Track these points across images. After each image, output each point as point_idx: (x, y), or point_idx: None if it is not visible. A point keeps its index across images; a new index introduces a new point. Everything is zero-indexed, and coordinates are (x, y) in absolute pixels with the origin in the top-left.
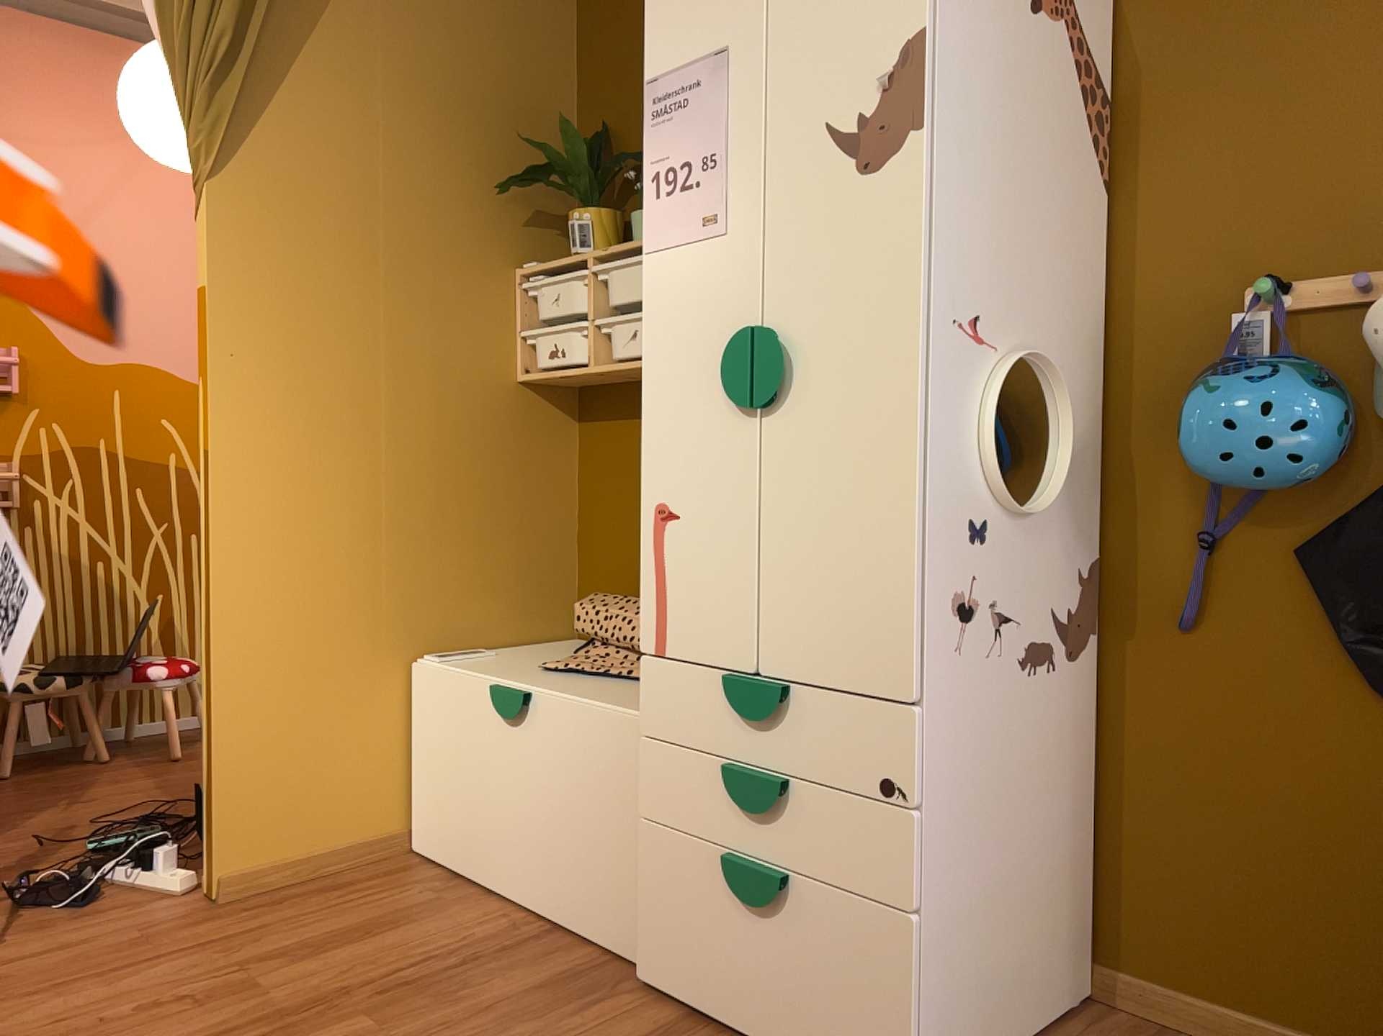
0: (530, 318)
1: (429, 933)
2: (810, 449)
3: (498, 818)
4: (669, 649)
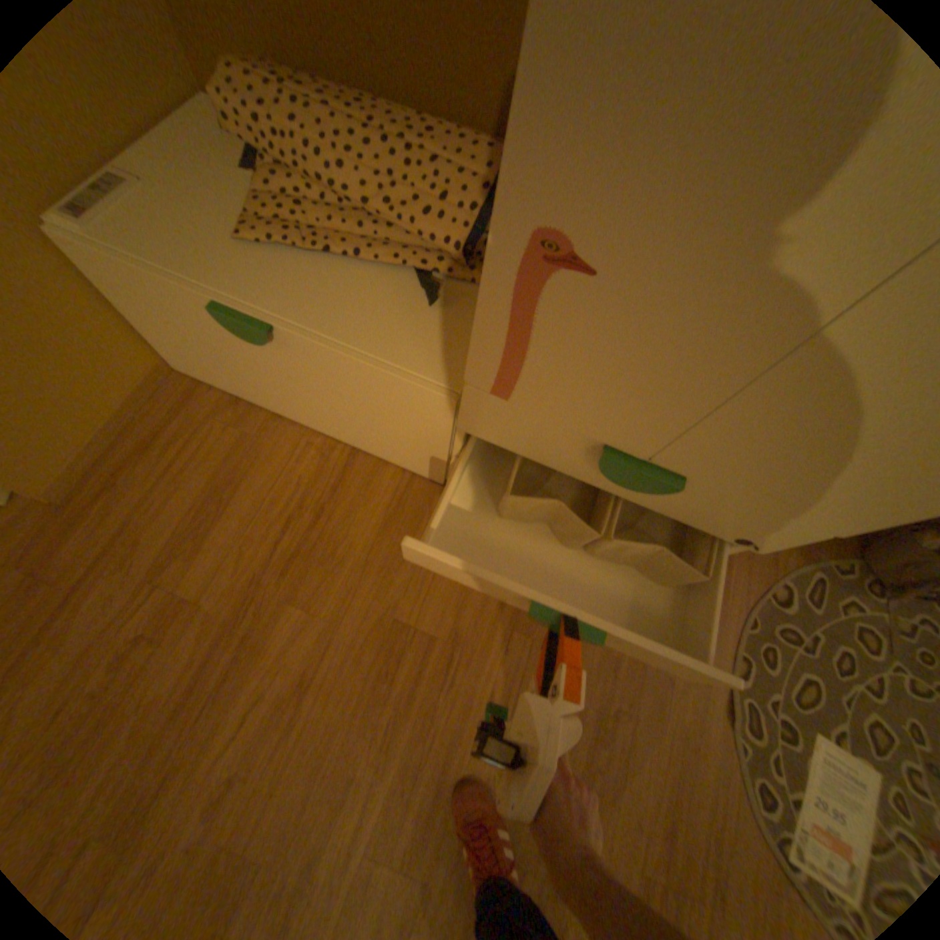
0: None
1: (267, 485)
2: None
3: (268, 387)
4: (517, 397)
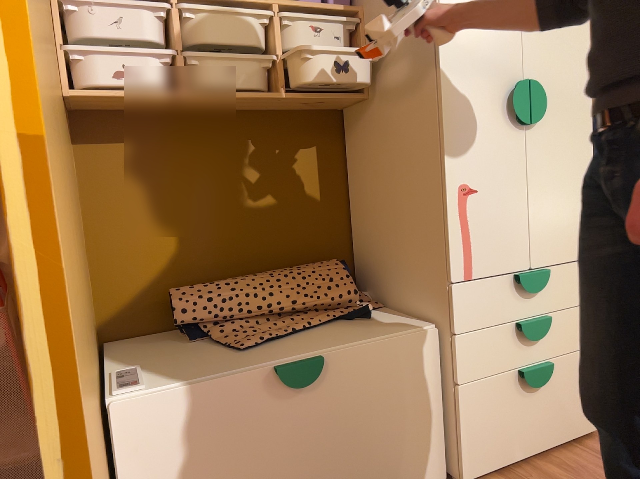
0: (62, 35)
1: None
2: (550, 147)
3: None
4: (475, 272)
